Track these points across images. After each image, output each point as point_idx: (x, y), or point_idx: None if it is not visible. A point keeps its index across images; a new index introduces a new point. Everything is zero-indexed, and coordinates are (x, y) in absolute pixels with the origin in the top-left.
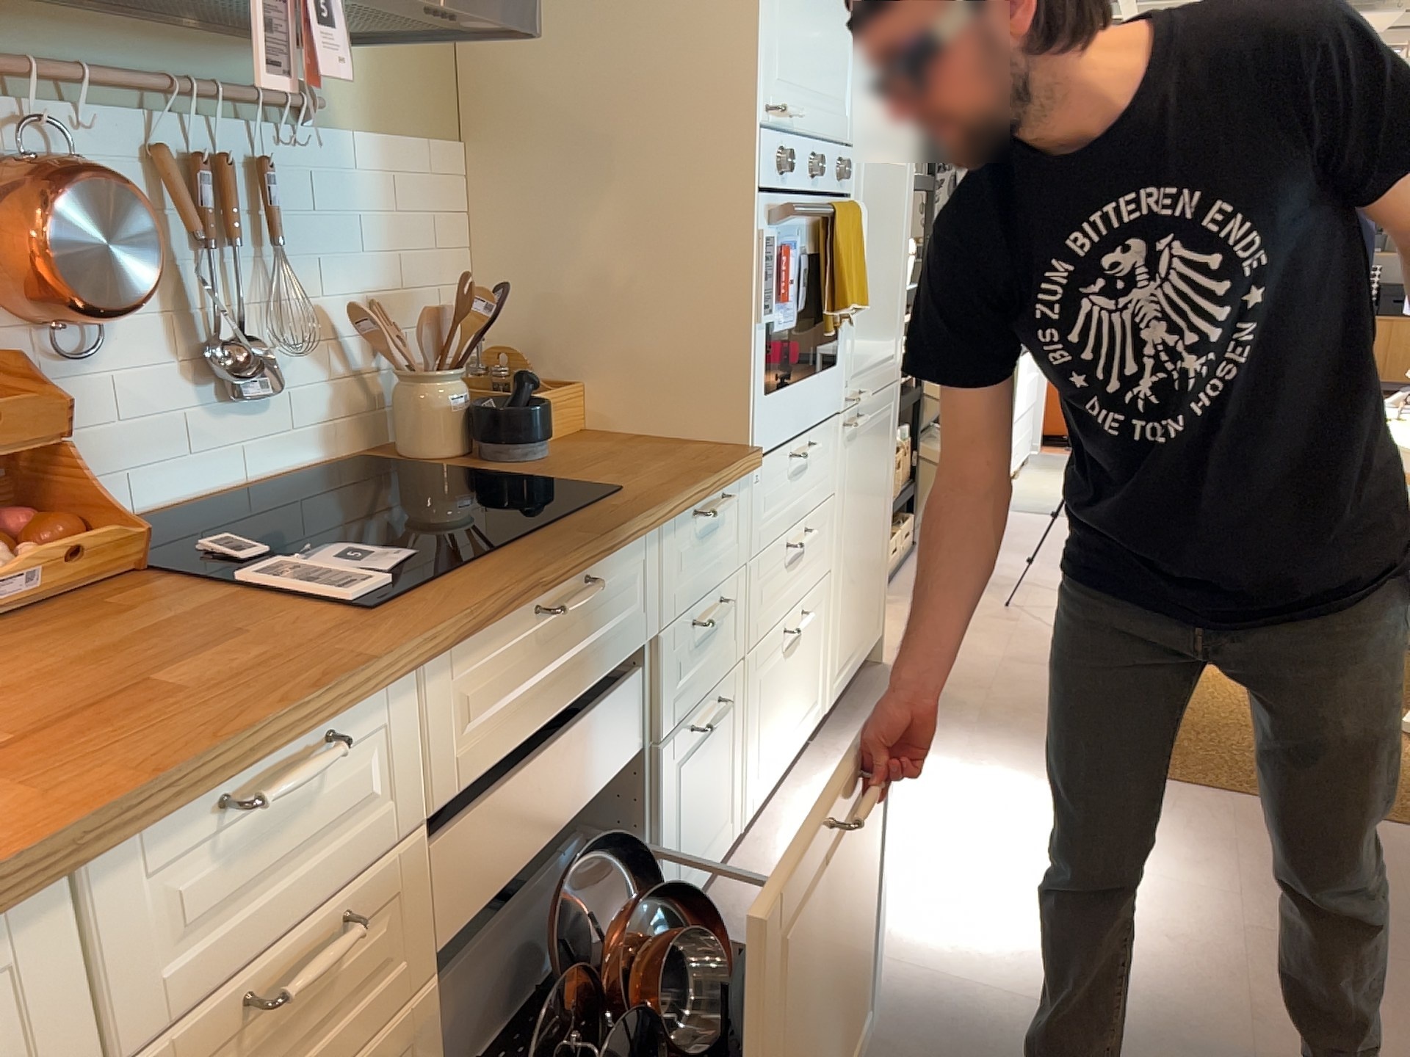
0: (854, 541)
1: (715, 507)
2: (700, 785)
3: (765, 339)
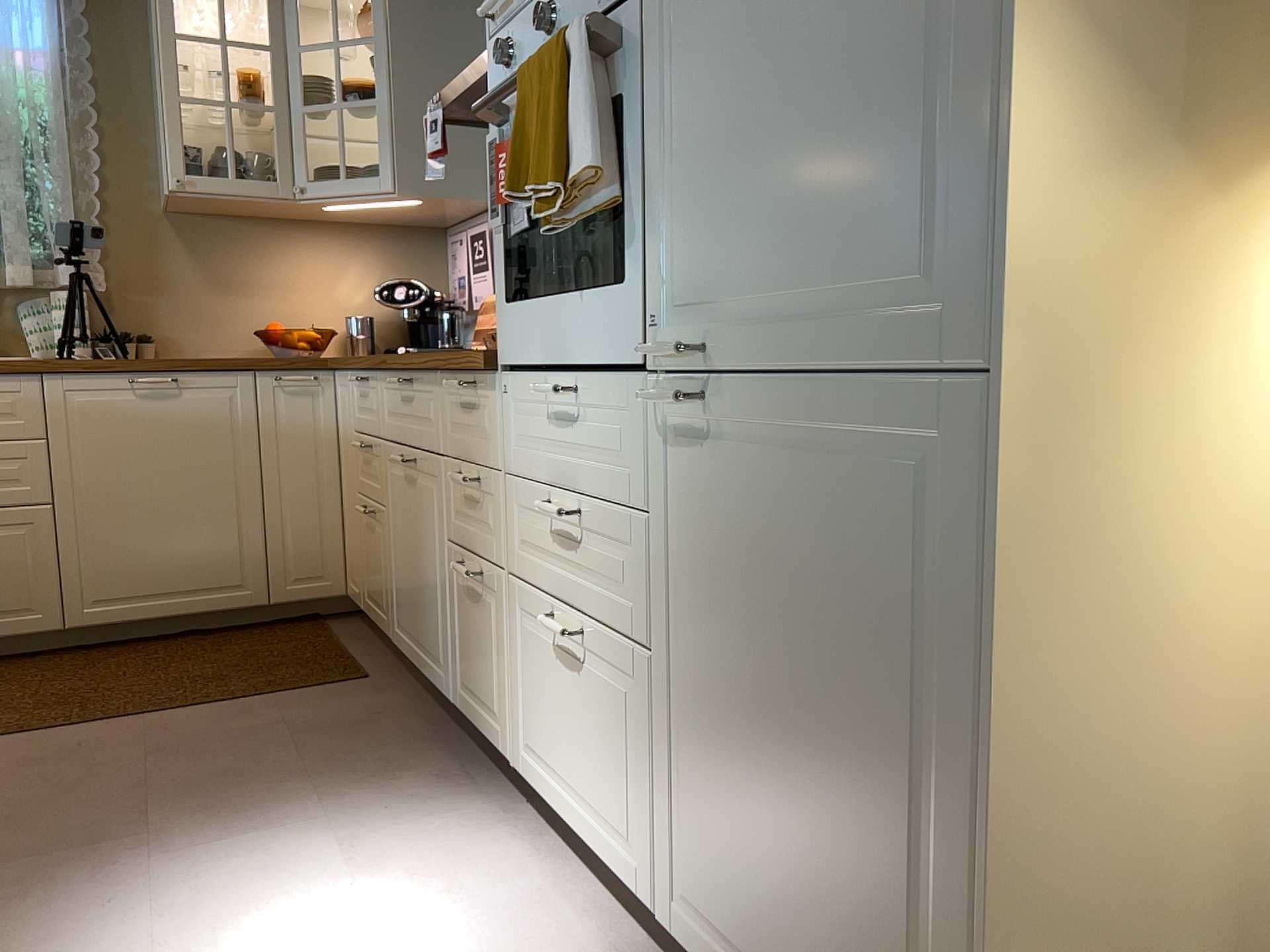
0: (725, 678)
1: (450, 380)
2: (473, 631)
3: (507, 243)
